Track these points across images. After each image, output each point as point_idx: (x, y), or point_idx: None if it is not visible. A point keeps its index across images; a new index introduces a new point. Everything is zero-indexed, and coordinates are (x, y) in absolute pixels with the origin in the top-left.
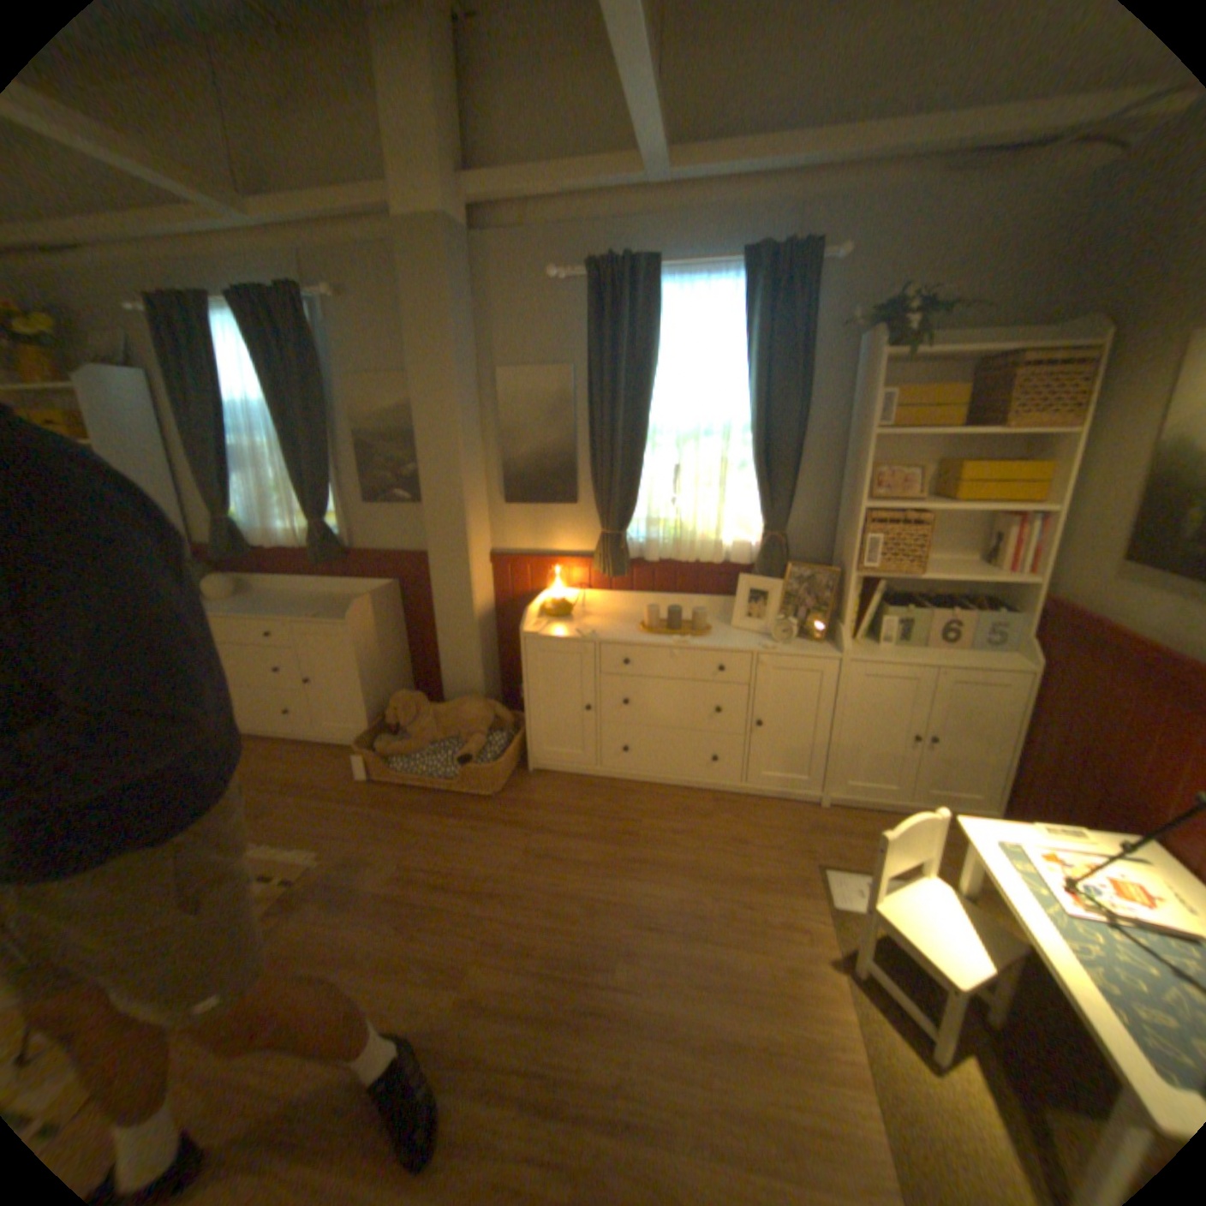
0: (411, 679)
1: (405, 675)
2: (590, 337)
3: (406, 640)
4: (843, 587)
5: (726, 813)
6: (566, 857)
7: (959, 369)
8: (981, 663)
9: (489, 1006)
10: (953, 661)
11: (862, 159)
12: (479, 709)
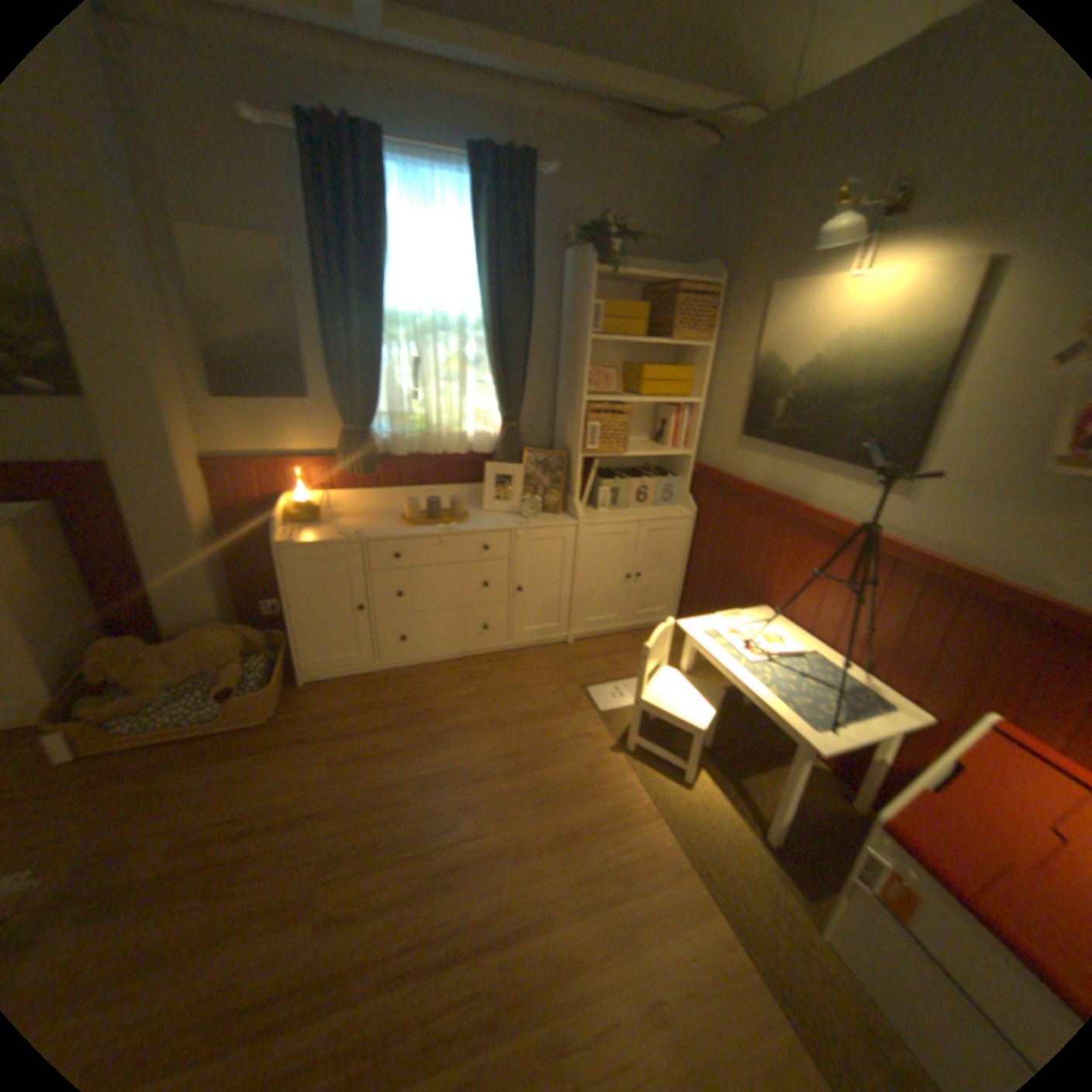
0: (94, 625)
1: (86, 621)
2: (305, 205)
3: (77, 578)
4: (568, 467)
5: (499, 669)
6: (373, 752)
7: (631, 291)
8: (660, 515)
9: (351, 913)
10: (645, 516)
11: (557, 85)
12: (223, 637)
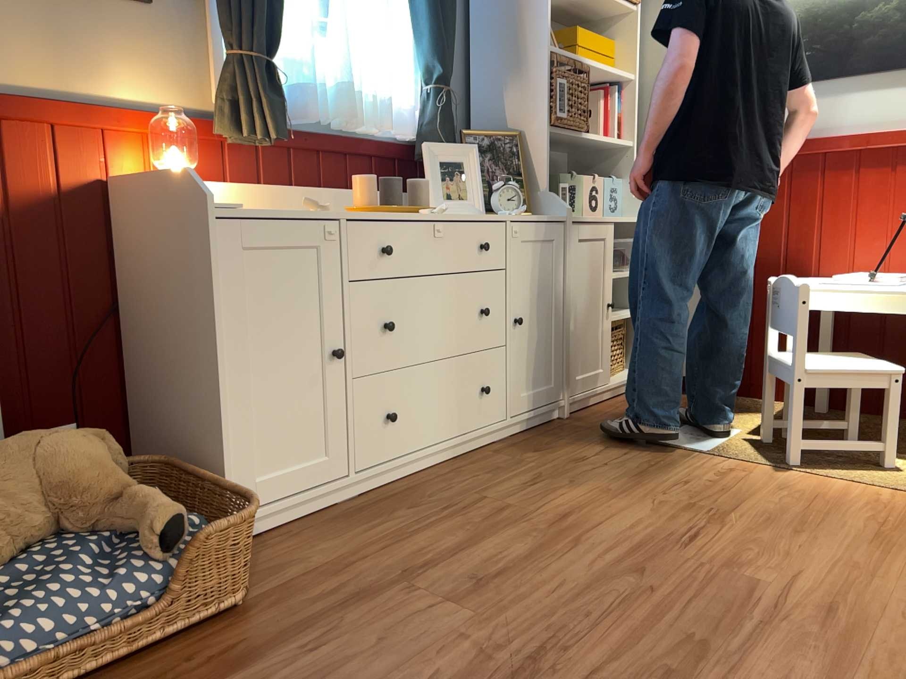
0: None
1: None
2: None
3: None
4: (524, 151)
5: (524, 453)
6: (498, 565)
7: None
8: (626, 218)
9: None
10: (615, 217)
11: None
12: (85, 440)
